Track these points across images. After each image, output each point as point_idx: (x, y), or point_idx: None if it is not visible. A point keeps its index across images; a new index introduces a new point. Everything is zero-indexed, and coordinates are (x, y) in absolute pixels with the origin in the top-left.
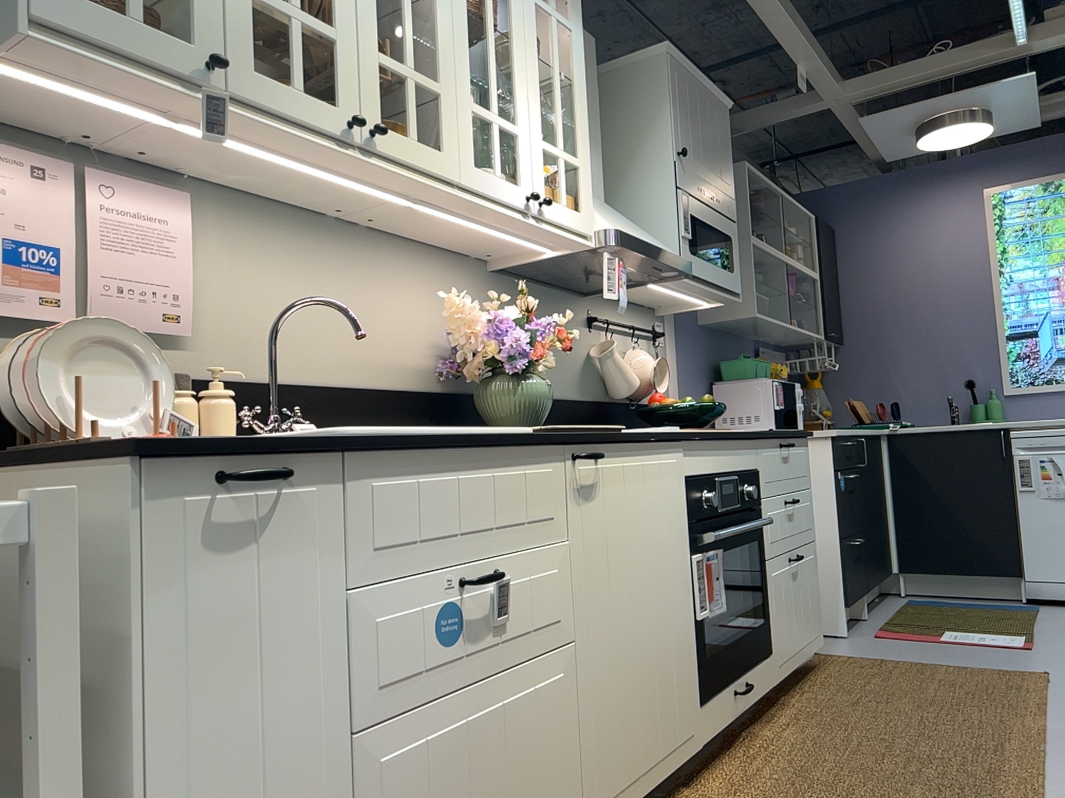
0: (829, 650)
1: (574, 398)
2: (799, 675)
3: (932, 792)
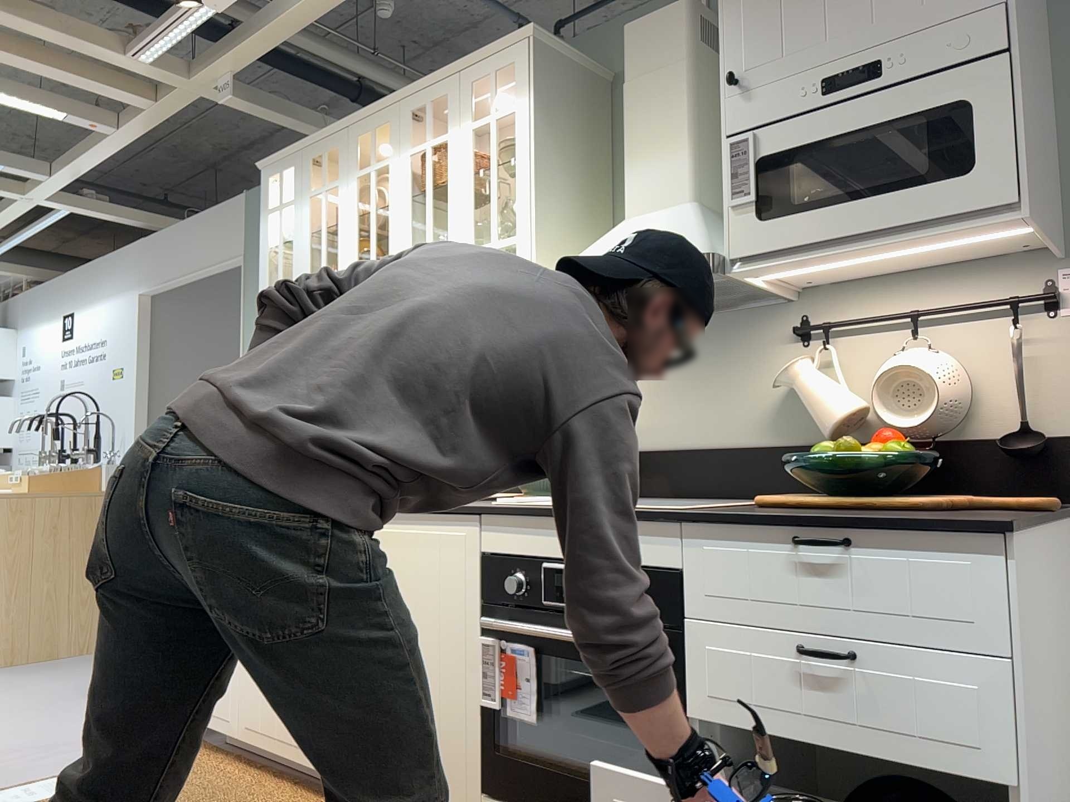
0: None
1: (750, 444)
2: None
3: None
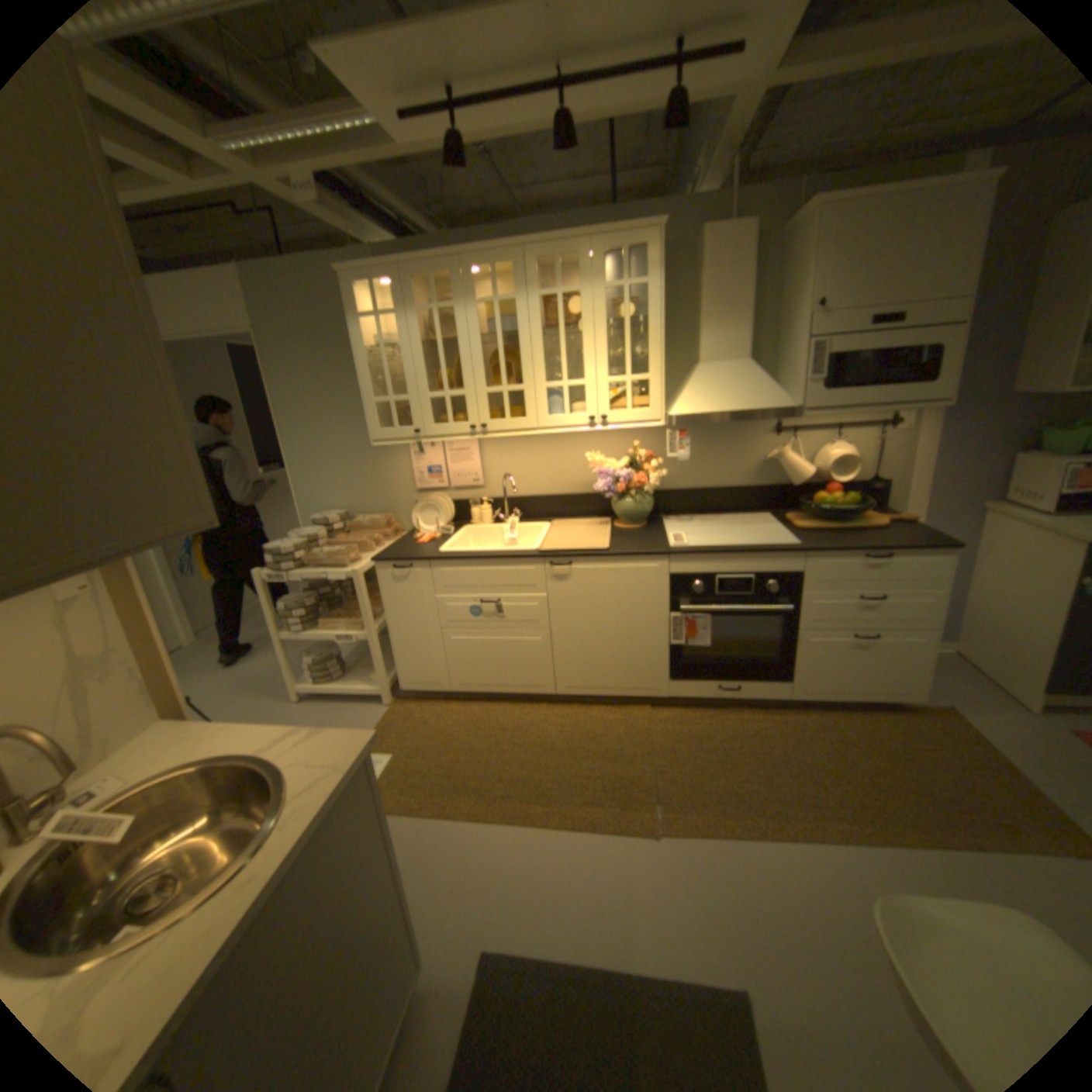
0: (975, 714)
1: (744, 486)
2: (879, 710)
3: (724, 791)
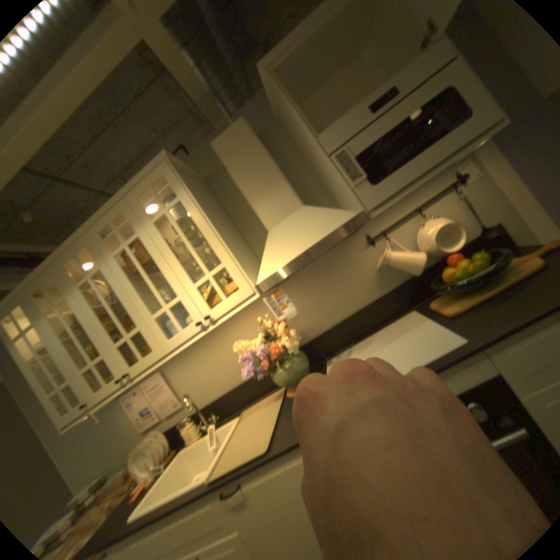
0: None
1: (376, 300)
2: None
3: None
